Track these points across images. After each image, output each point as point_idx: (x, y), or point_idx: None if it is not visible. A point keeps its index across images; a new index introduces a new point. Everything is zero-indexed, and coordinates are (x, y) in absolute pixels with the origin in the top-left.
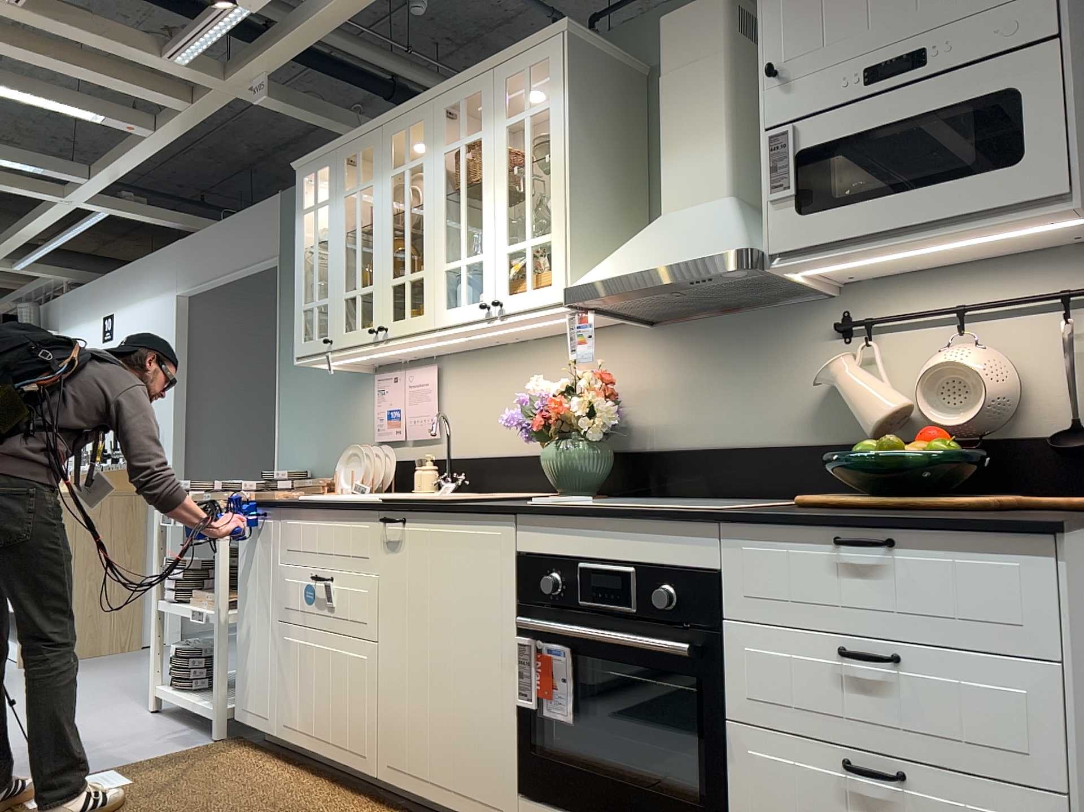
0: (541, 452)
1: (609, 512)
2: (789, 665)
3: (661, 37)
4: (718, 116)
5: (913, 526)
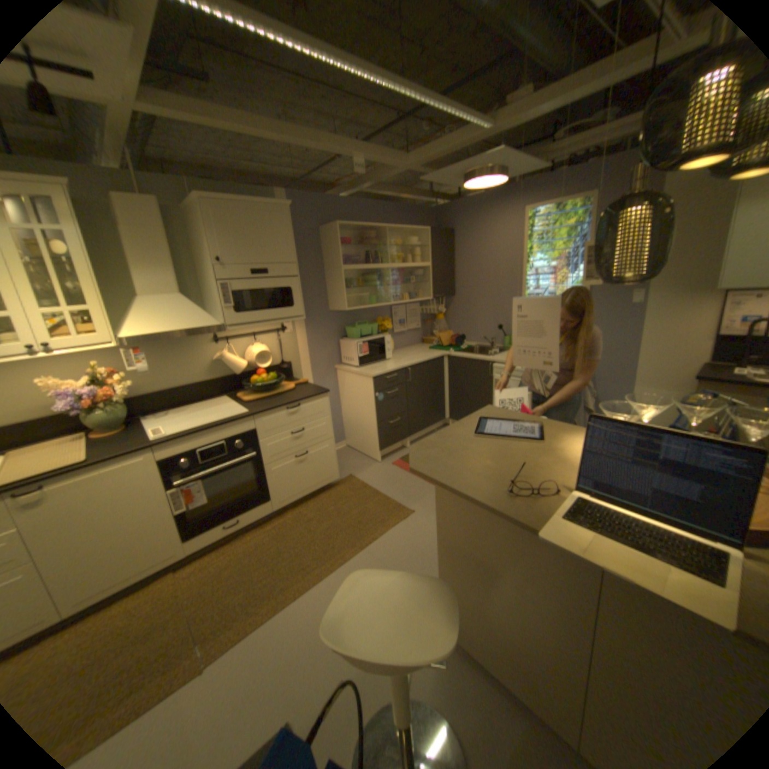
0: (80, 419)
1: (209, 428)
2: (279, 445)
3: (118, 204)
4: (166, 258)
5: (304, 401)
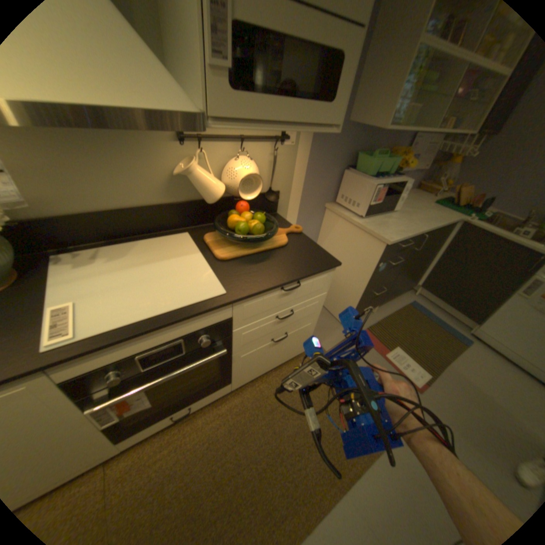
0: None
1: (159, 326)
2: (258, 329)
3: None
4: None
5: (308, 277)
